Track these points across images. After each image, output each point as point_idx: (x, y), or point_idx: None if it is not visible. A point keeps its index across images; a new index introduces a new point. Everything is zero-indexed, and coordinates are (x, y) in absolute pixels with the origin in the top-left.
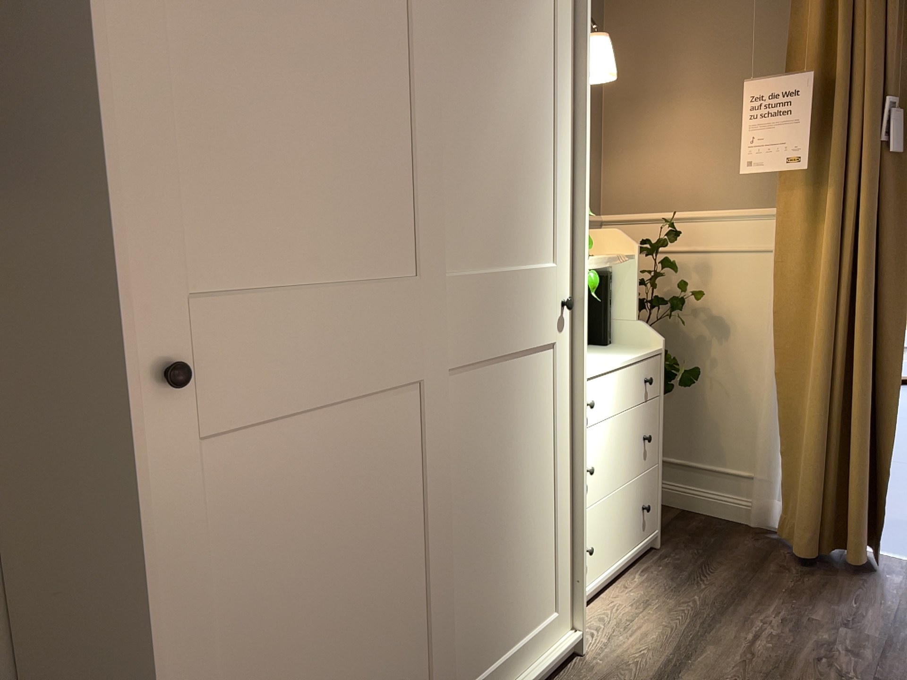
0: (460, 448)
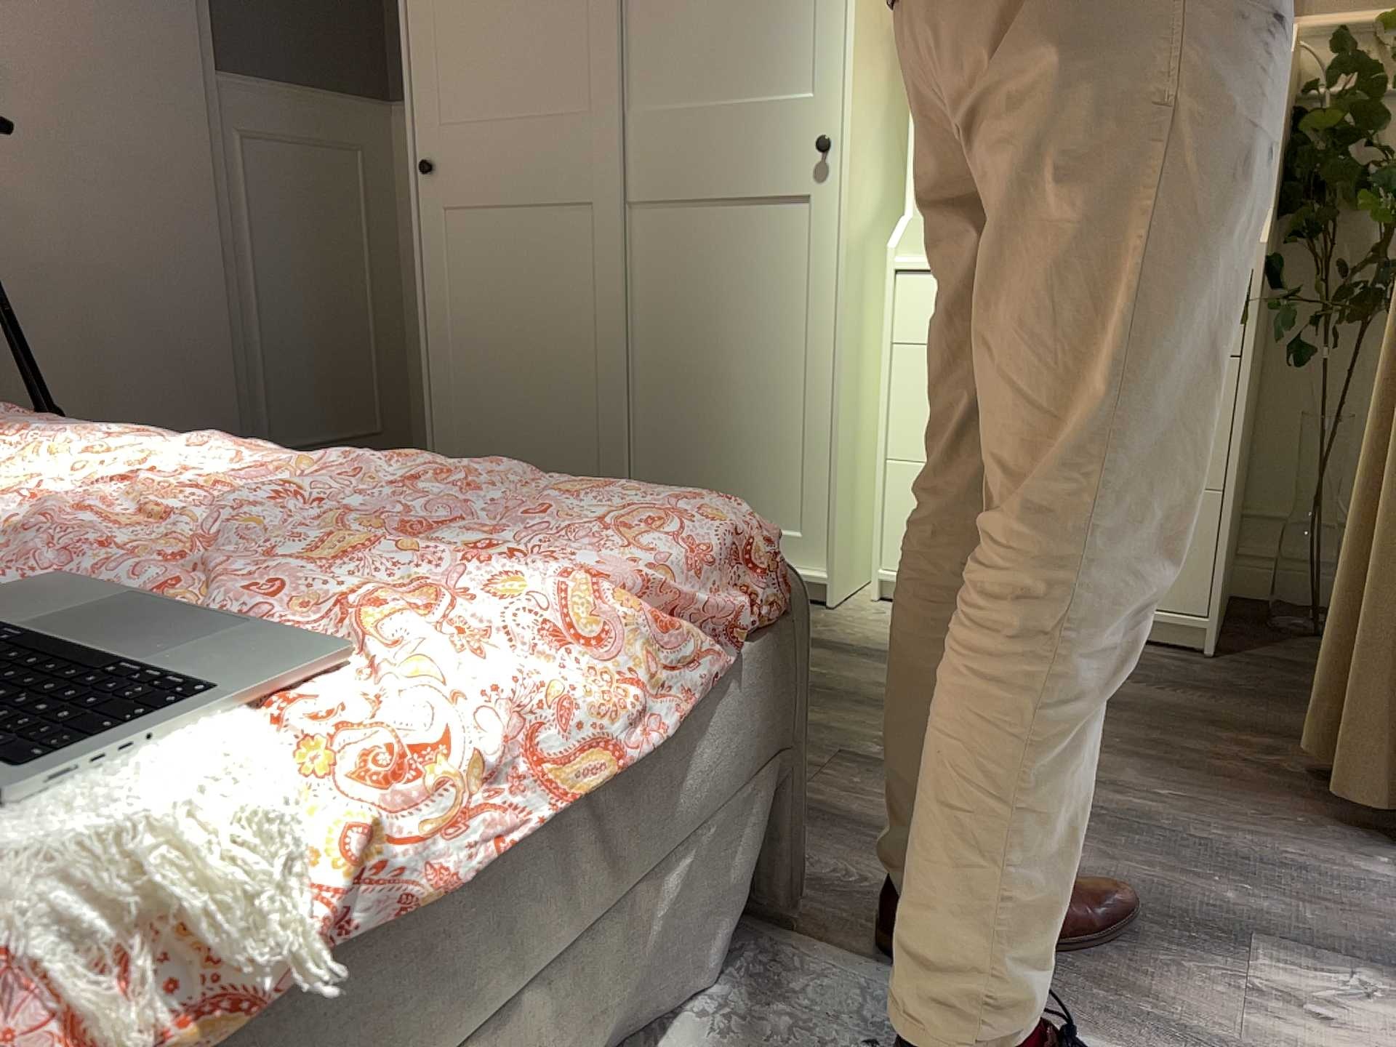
0: (649, 290)
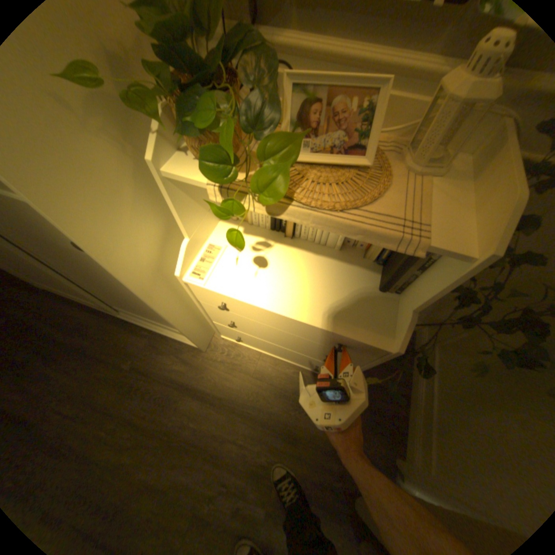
0: (44, 257)
